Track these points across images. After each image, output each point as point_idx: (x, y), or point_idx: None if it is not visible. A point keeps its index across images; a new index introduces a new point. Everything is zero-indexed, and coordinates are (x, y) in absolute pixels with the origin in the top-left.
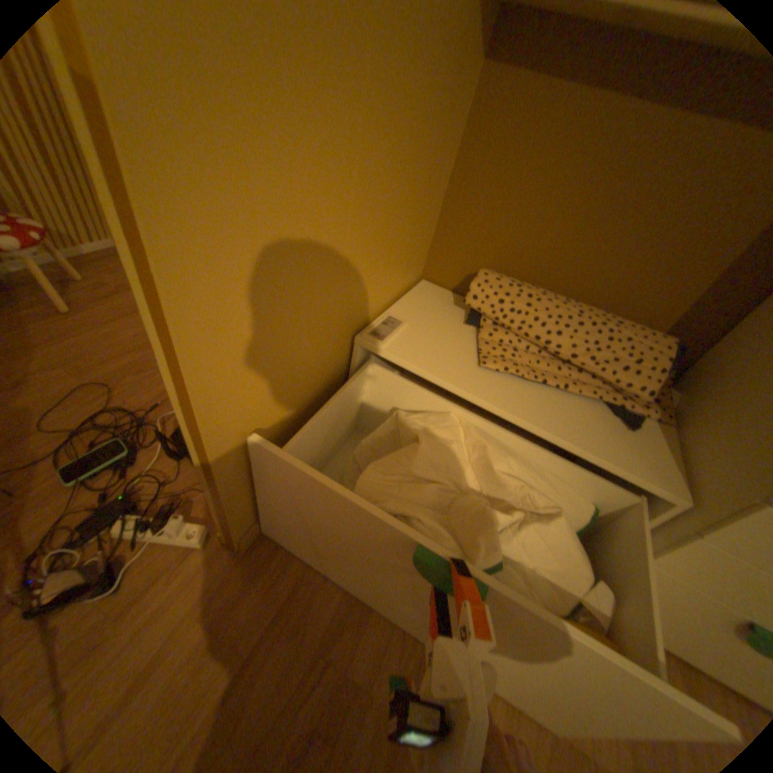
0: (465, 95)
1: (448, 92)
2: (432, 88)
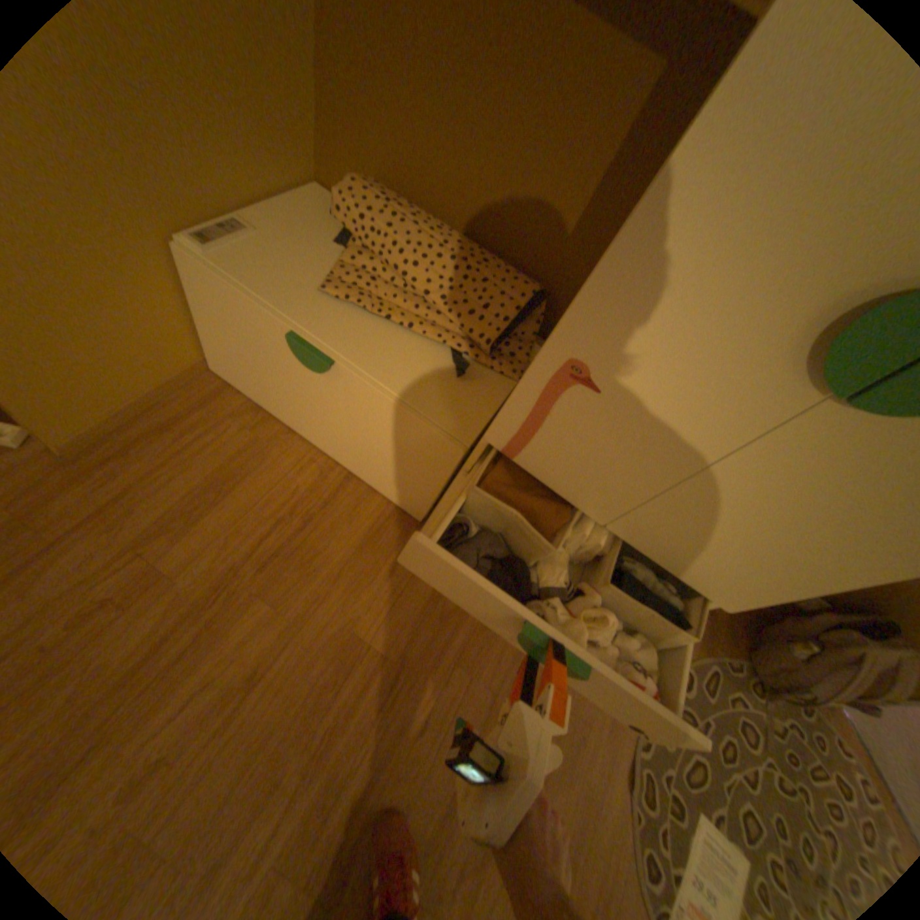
0: None
1: None
2: None
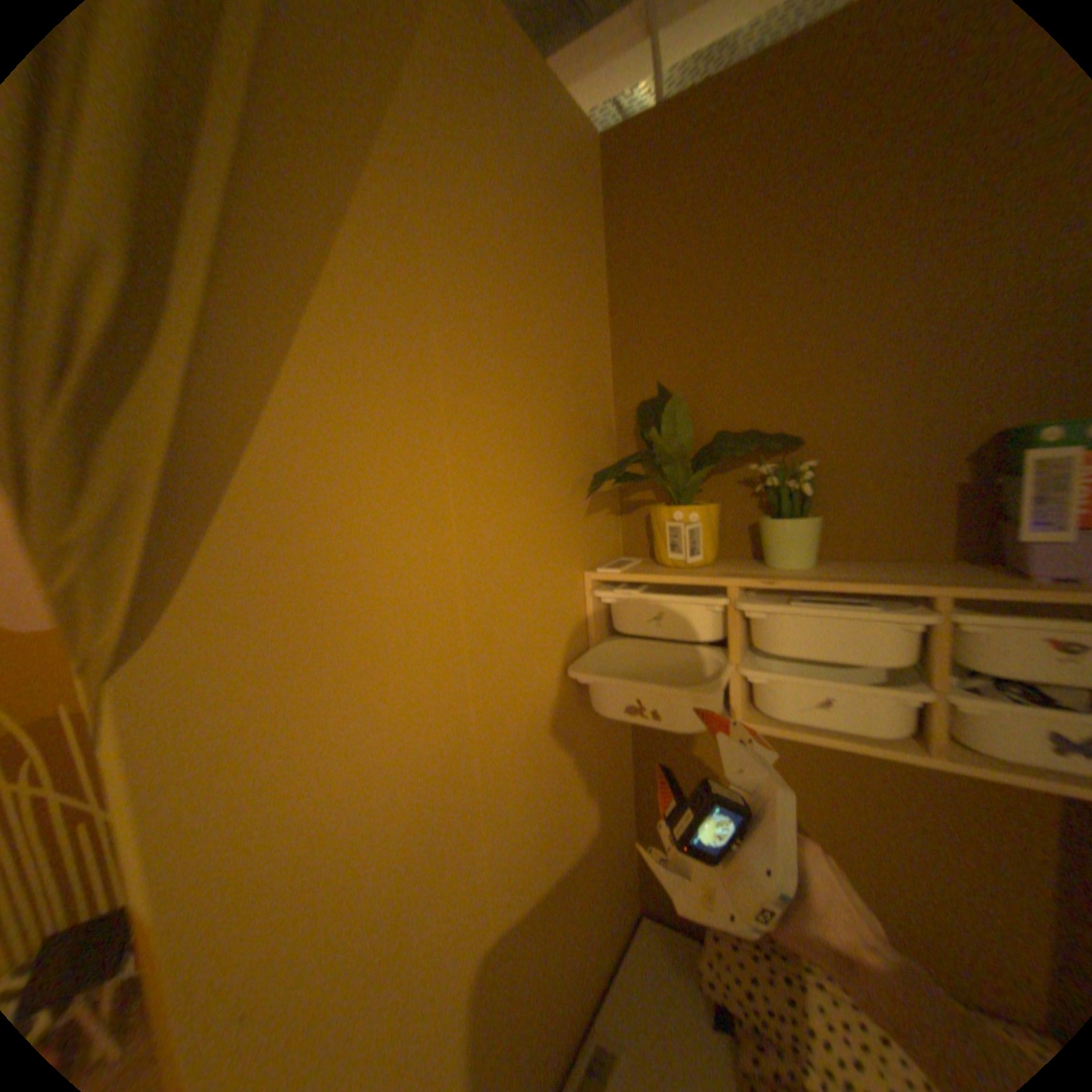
0: (621, 741)
1: (596, 771)
2: (574, 797)
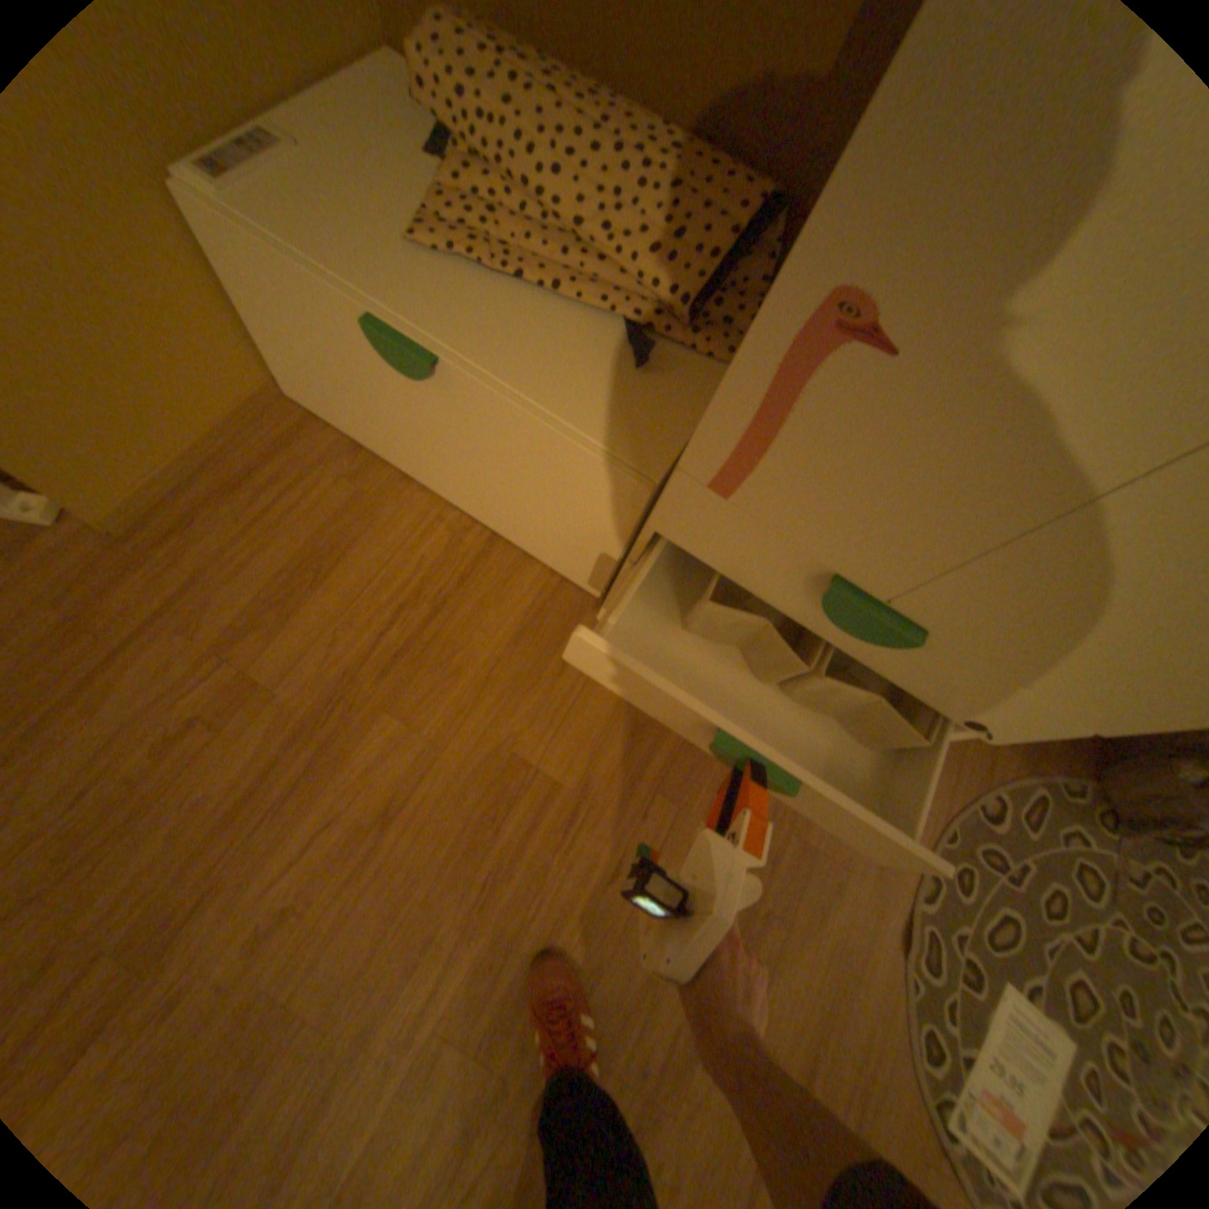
0: None
1: None
2: None
